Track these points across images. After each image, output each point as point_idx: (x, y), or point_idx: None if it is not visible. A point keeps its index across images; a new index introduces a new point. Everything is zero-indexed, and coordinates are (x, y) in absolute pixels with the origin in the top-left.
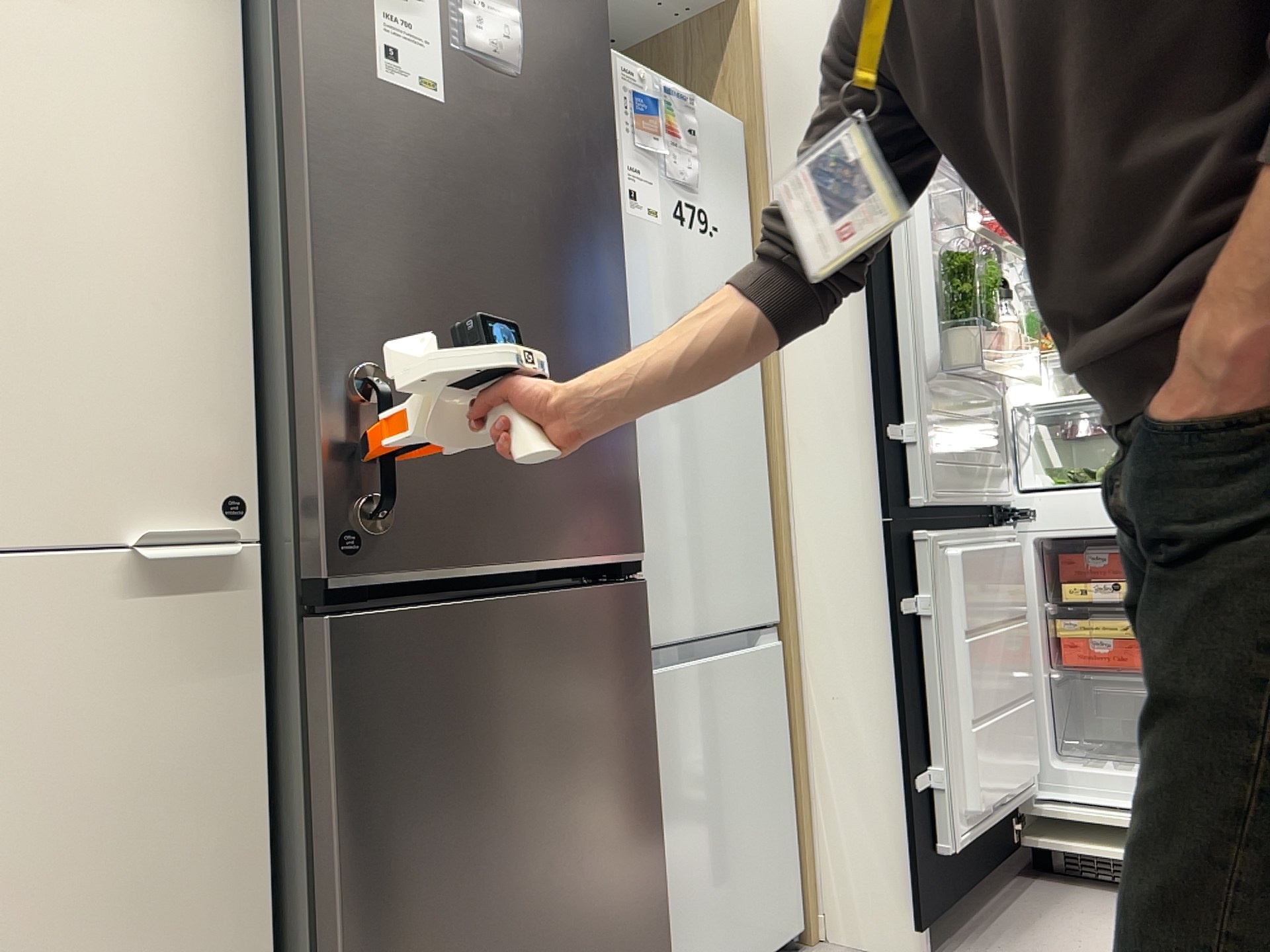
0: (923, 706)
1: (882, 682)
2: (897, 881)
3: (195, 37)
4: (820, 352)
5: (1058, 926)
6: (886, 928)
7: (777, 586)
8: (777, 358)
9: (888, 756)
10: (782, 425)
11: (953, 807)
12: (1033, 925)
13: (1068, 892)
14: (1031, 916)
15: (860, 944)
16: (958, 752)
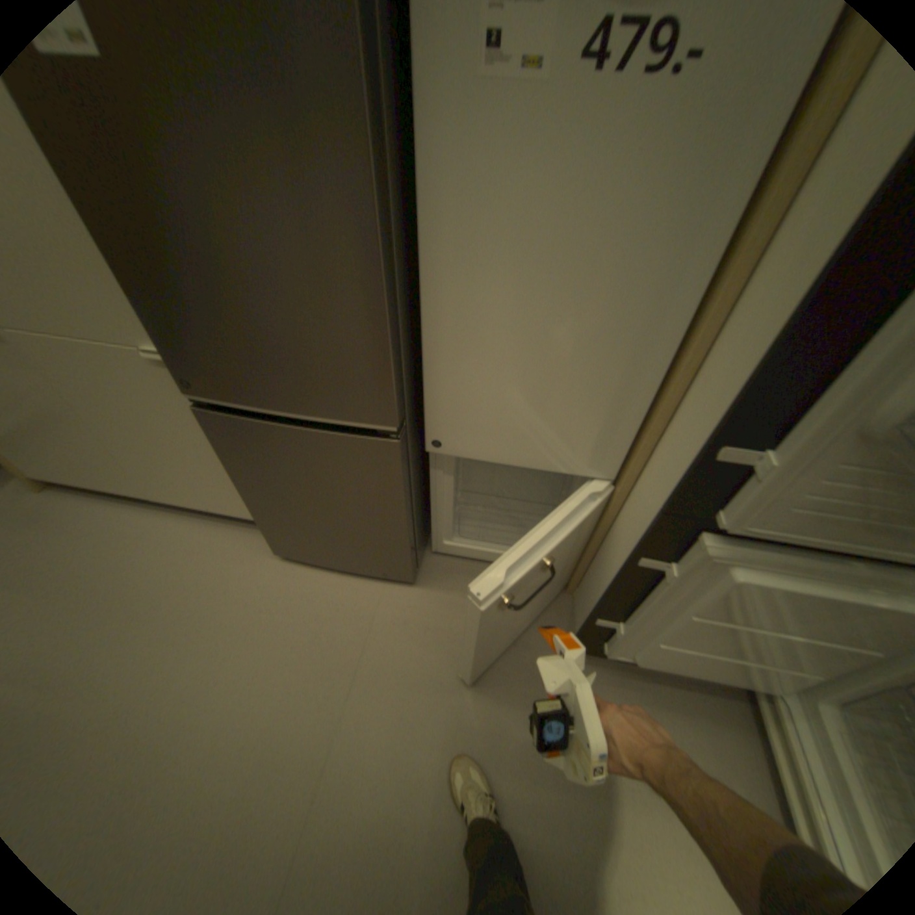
0: (633, 602)
1: (626, 566)
2: (586, 624)
3: None
4: (774, 292)
5: (674, 727)
6: (578, 626)
7: (629, 456)
8: (743, 268)
9: (608, 591)
10: (701, 346)
11: (618, 644)
12: (665, 709)
13: (737, 728)
14: (678, 705)
15: (574, 615)
16: (646, 636)
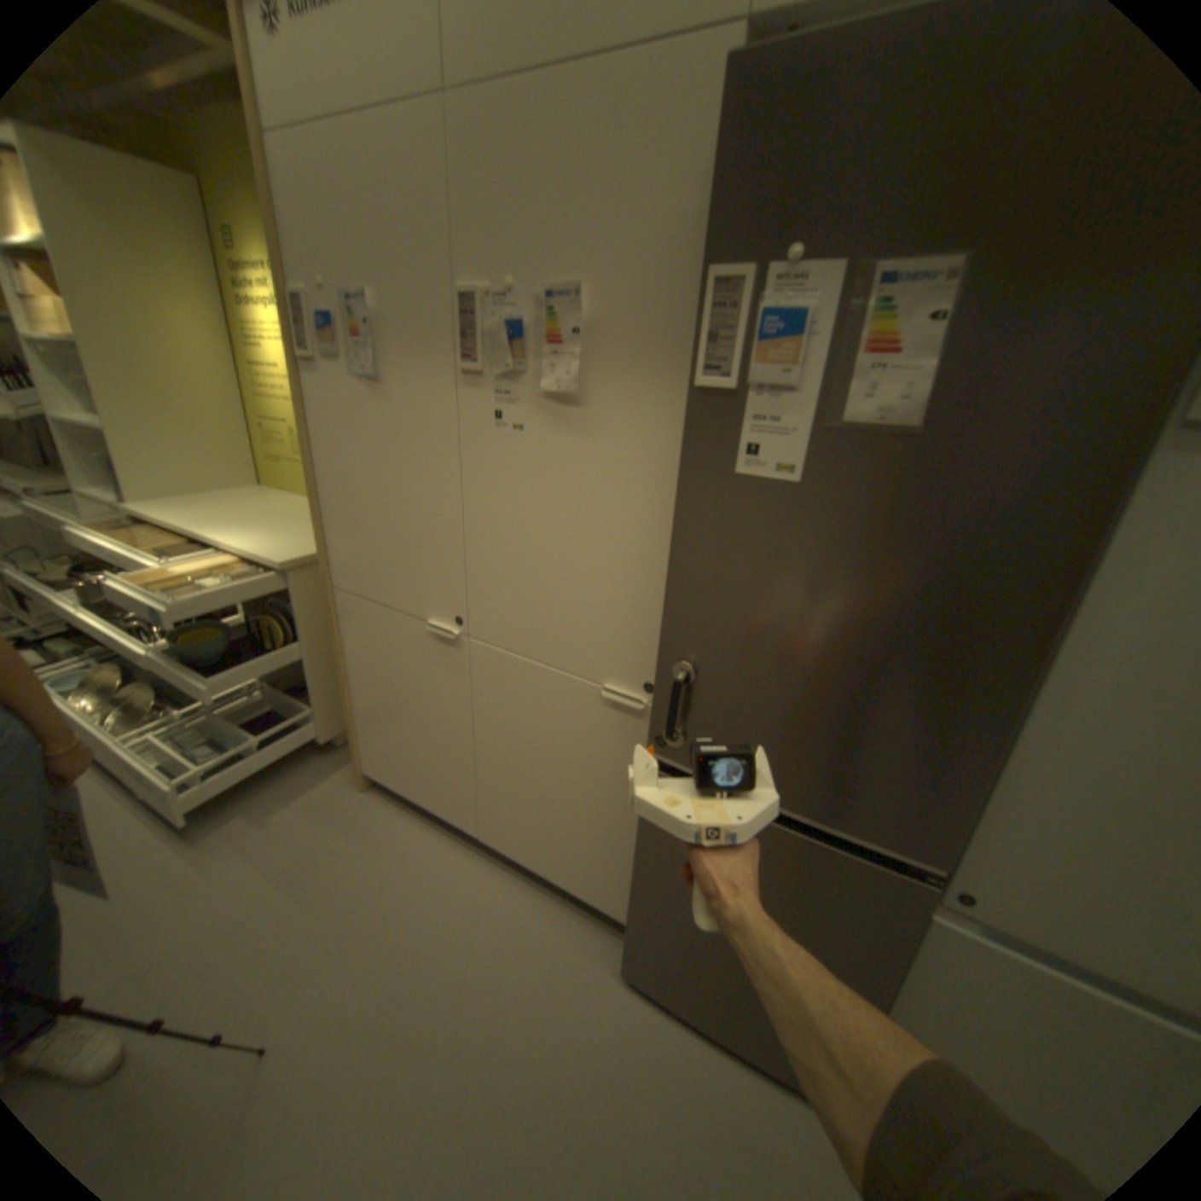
0: None
1: None
2: None
3: (667, 434)
4: None
5: None
6: None
7: None
8: None
9: None
10: None
11: None
12: None
13: None
14: None
15: None
16: None
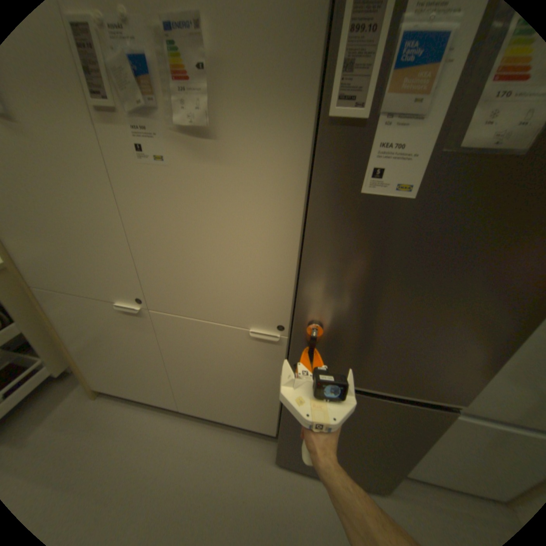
0: None
1: None
2: None
3: (288, 159)
4: None
5: None
6: None
7: None
8: None
9: None
10: None
11: None
12: None
13: None
14: None
15: None
16: None
